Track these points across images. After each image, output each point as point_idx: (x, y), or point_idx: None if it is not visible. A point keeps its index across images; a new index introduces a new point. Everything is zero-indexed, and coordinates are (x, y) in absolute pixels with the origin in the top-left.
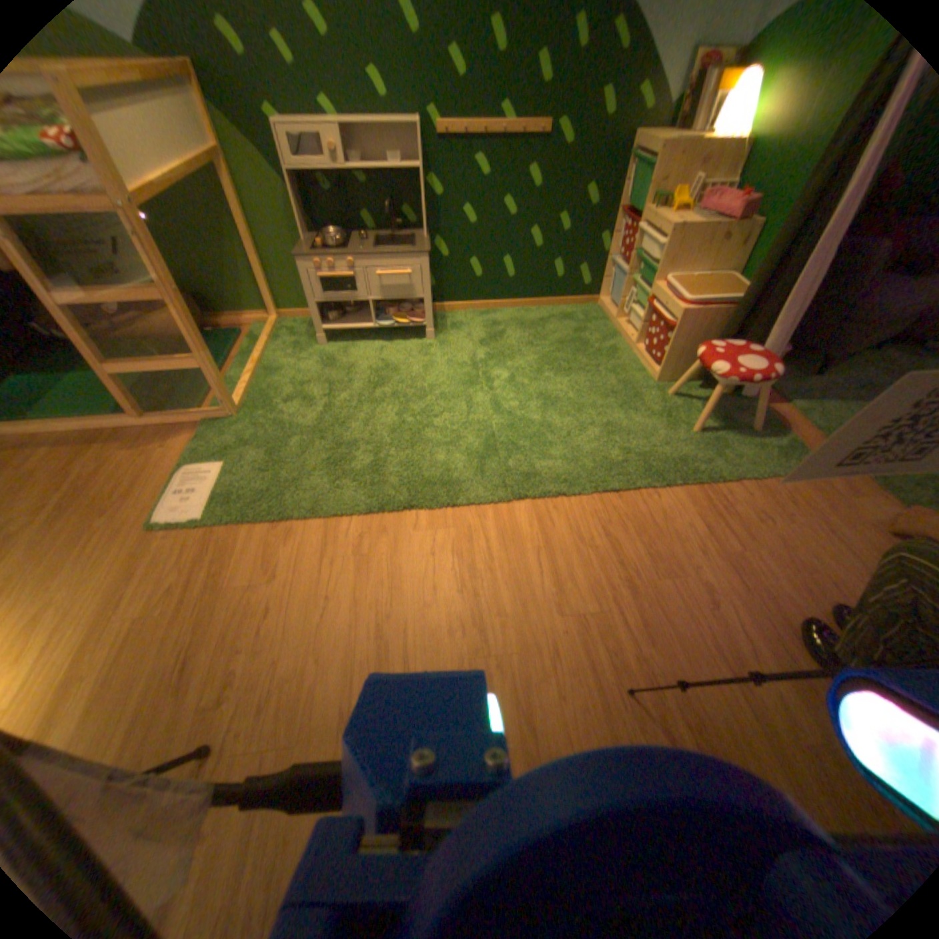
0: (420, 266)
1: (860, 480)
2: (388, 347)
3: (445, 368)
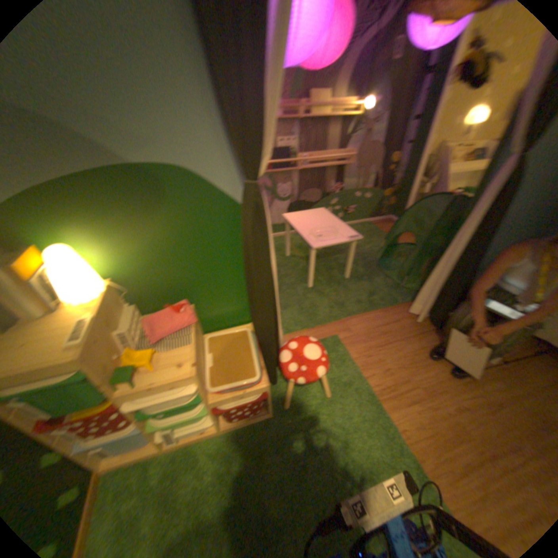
0: None
1: (338, 324)
2: None
3: None
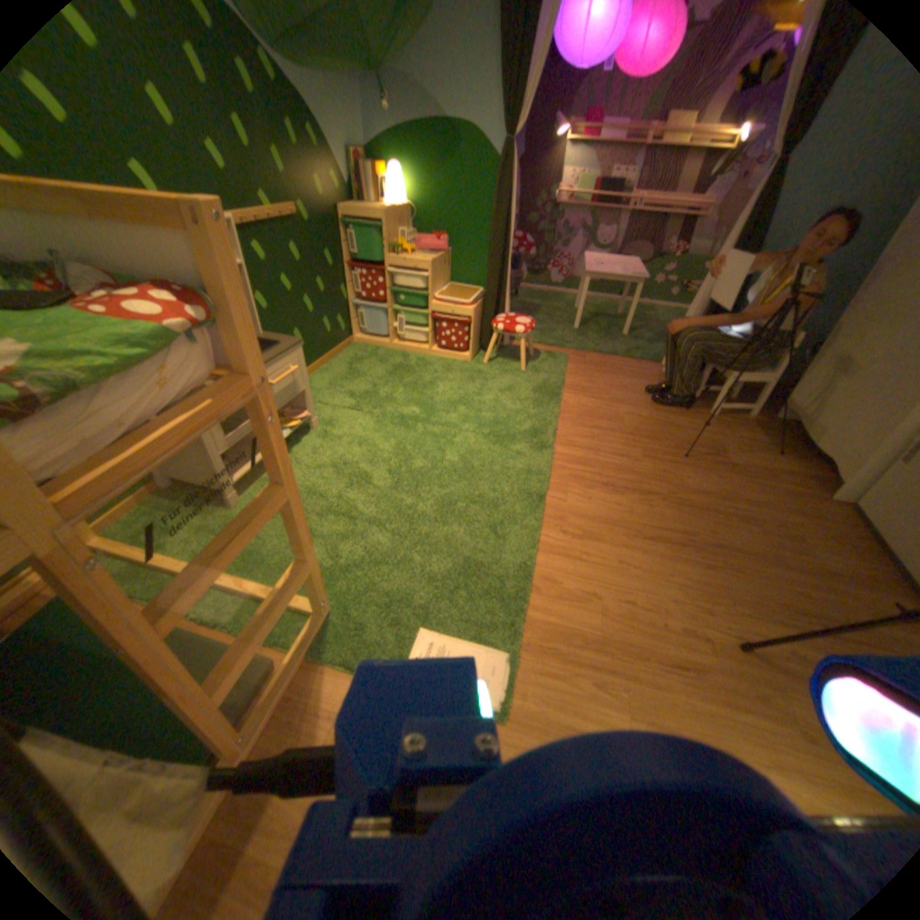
0: (294, 357)
1: (572, 352)
2: (296, 455)
3: (372, 432)
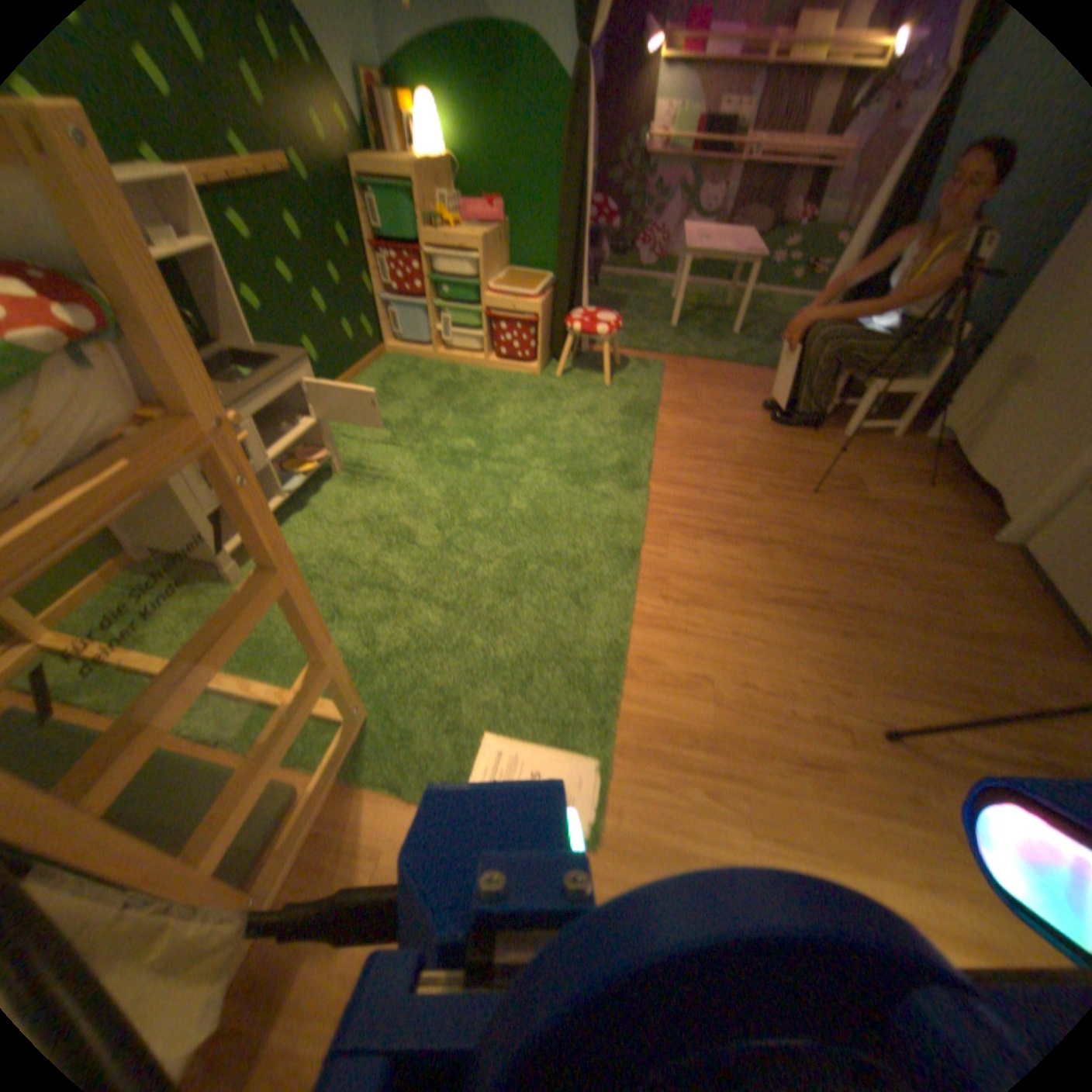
0: (300, 375)
1: (669, 357)
2: (315, 508)
3: (415, 473)
